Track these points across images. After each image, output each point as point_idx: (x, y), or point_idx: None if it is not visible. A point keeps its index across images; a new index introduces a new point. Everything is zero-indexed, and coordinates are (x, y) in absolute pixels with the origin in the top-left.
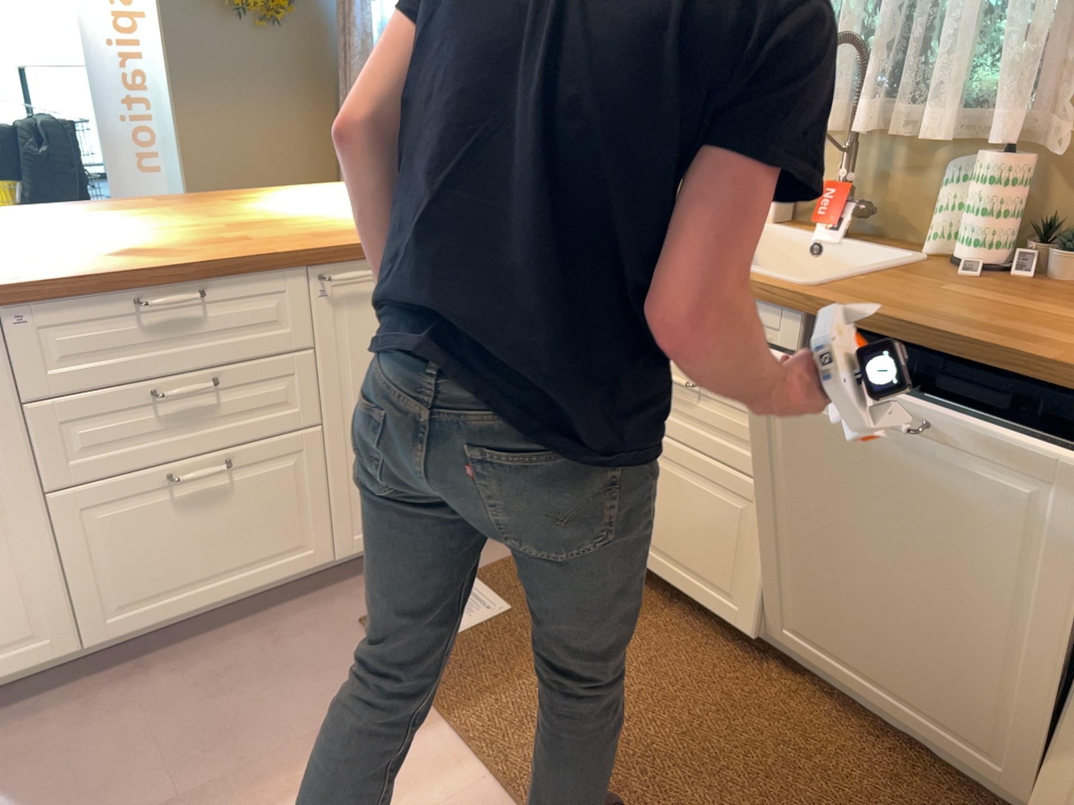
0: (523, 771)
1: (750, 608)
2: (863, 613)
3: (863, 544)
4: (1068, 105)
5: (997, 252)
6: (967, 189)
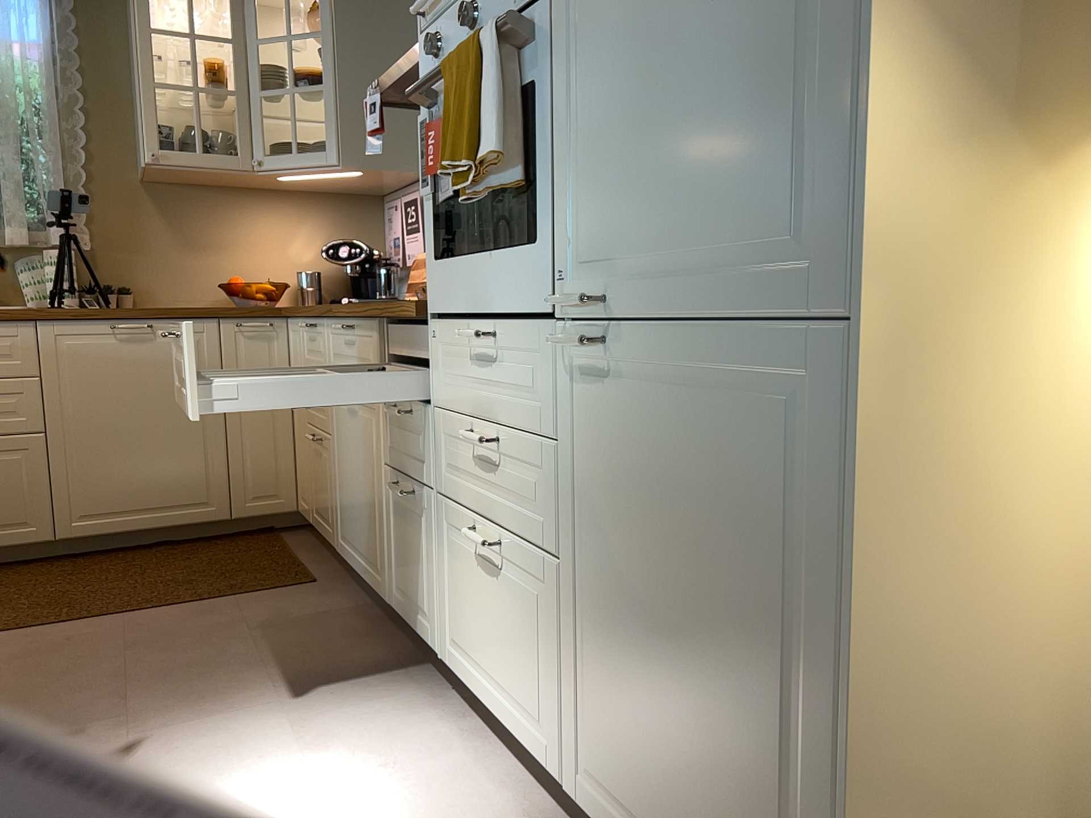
0: (12, 626)
1: (45, 521)
2: (123, 472)
3: (111, 433)
4: (80, 226)
5: (76, 299)
6: (39, 272)
